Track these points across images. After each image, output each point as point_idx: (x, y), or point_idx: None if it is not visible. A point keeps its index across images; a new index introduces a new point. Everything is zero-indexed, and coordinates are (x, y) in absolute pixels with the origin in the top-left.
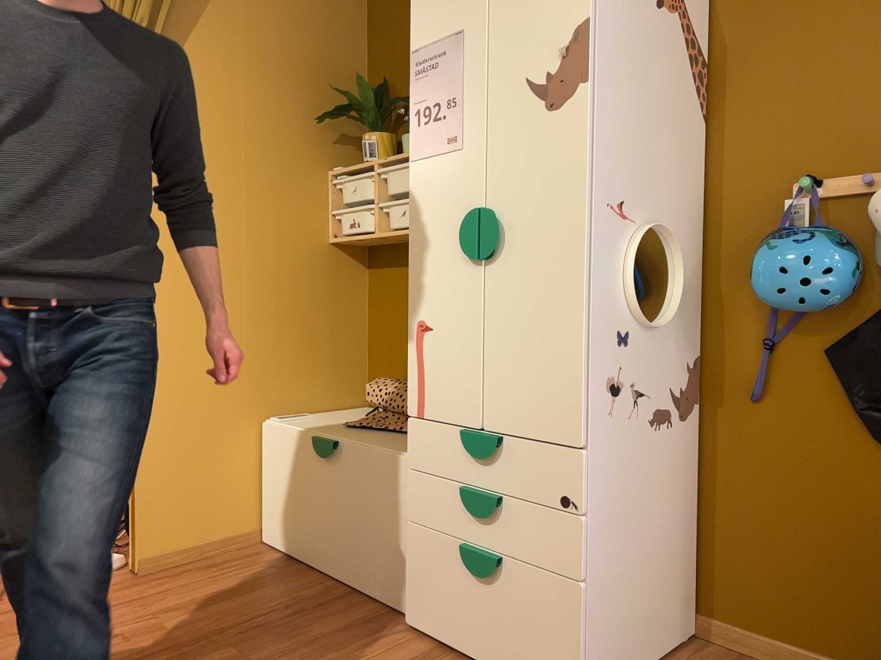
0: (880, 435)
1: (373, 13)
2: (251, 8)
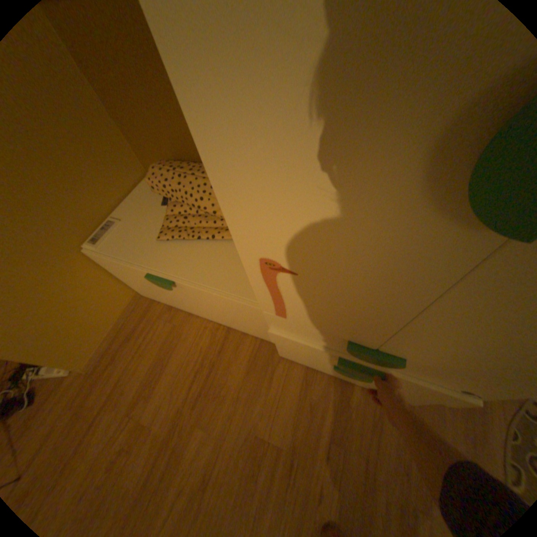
0: None
1: None
2: None
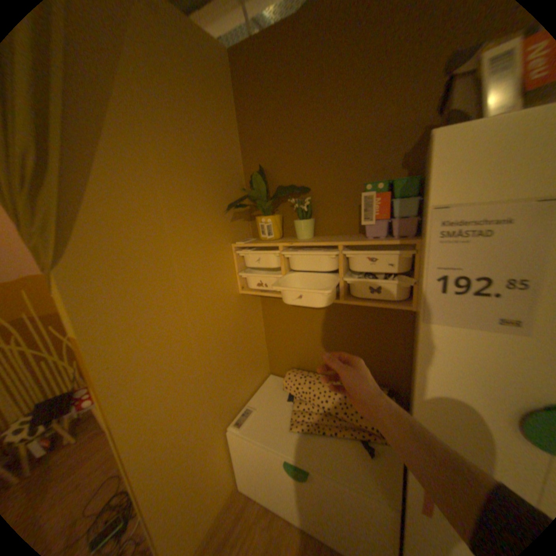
0: None
1: (240, 107)
2: (148, 112)
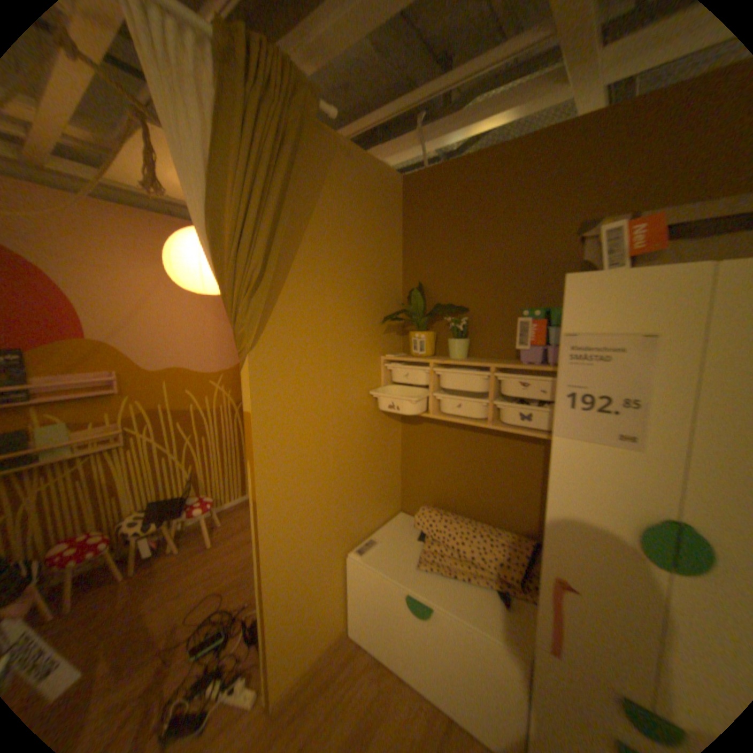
0: None
1: (407, 227)
2: (331, 234)
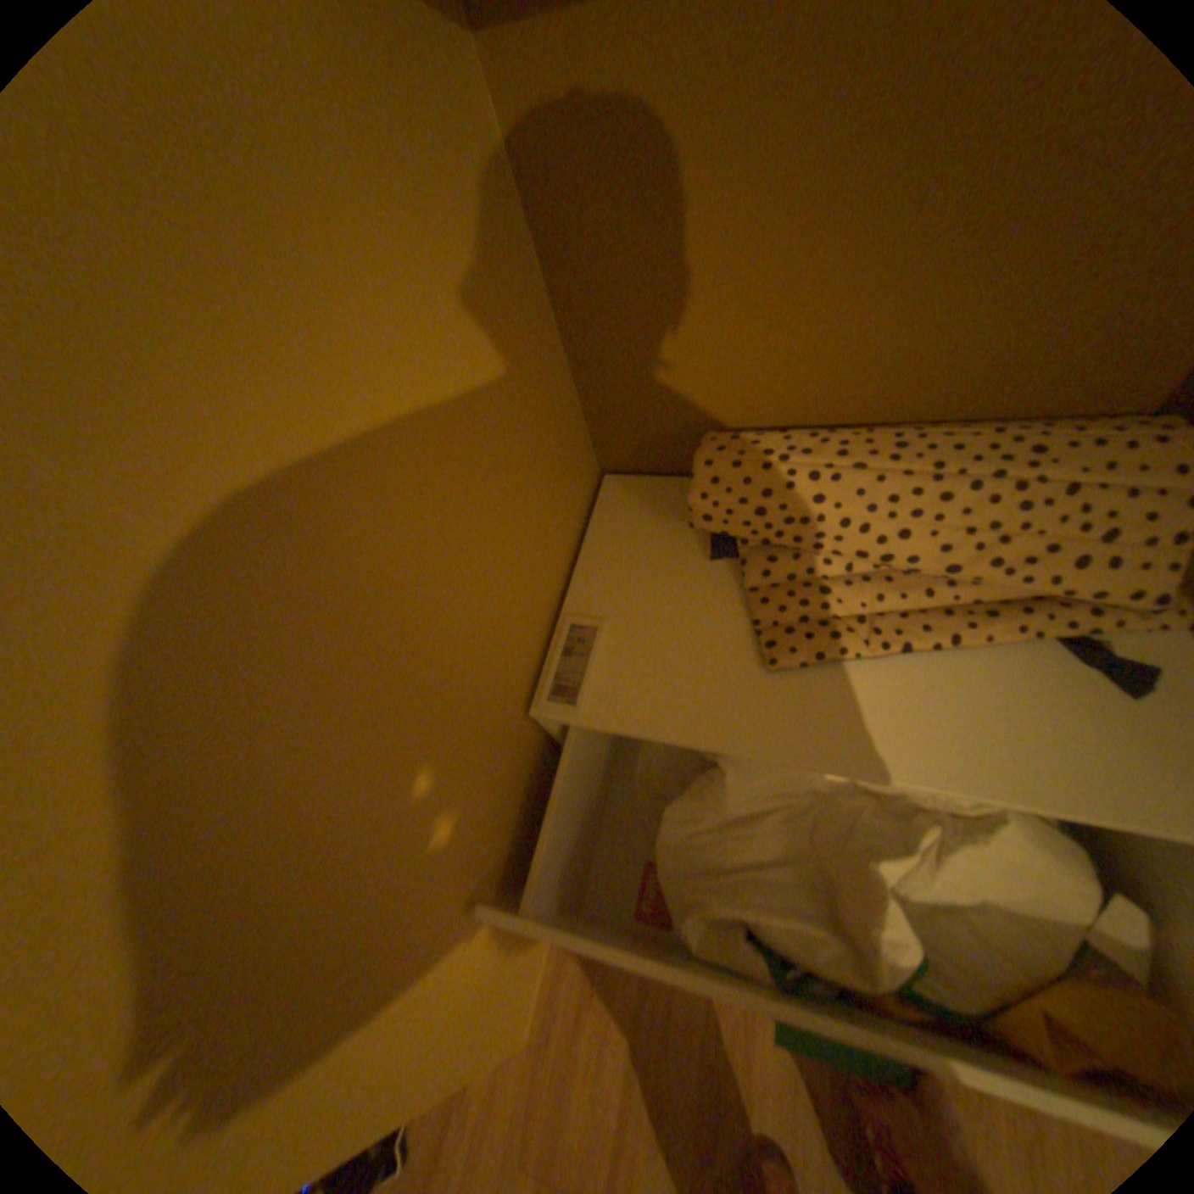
0: None
1: None
2: None
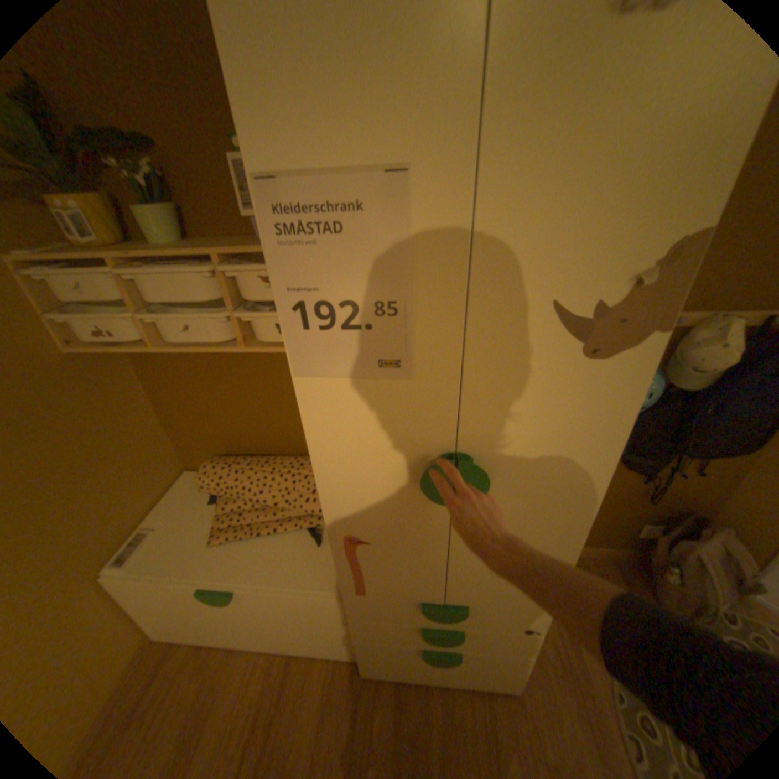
0: (629, 466)
1: None
2: None
